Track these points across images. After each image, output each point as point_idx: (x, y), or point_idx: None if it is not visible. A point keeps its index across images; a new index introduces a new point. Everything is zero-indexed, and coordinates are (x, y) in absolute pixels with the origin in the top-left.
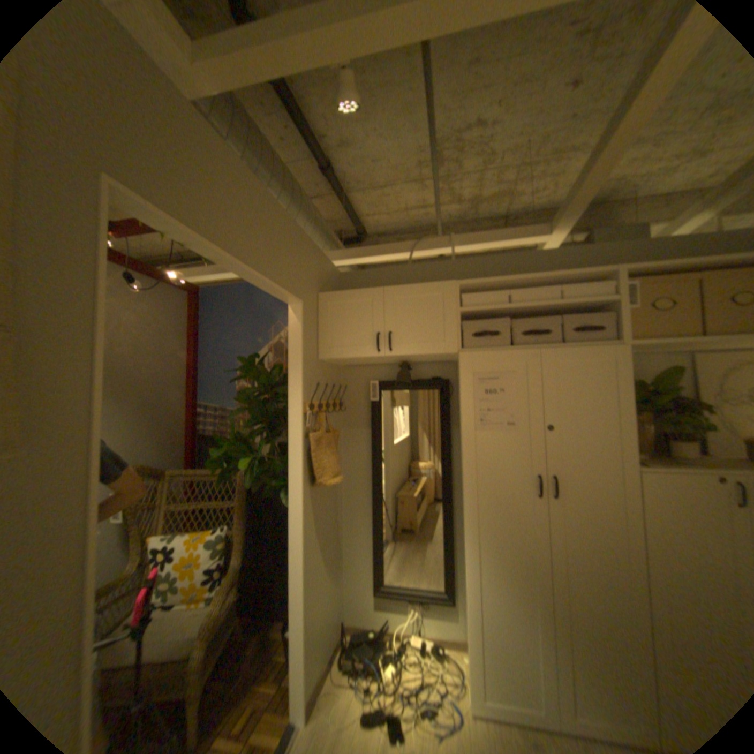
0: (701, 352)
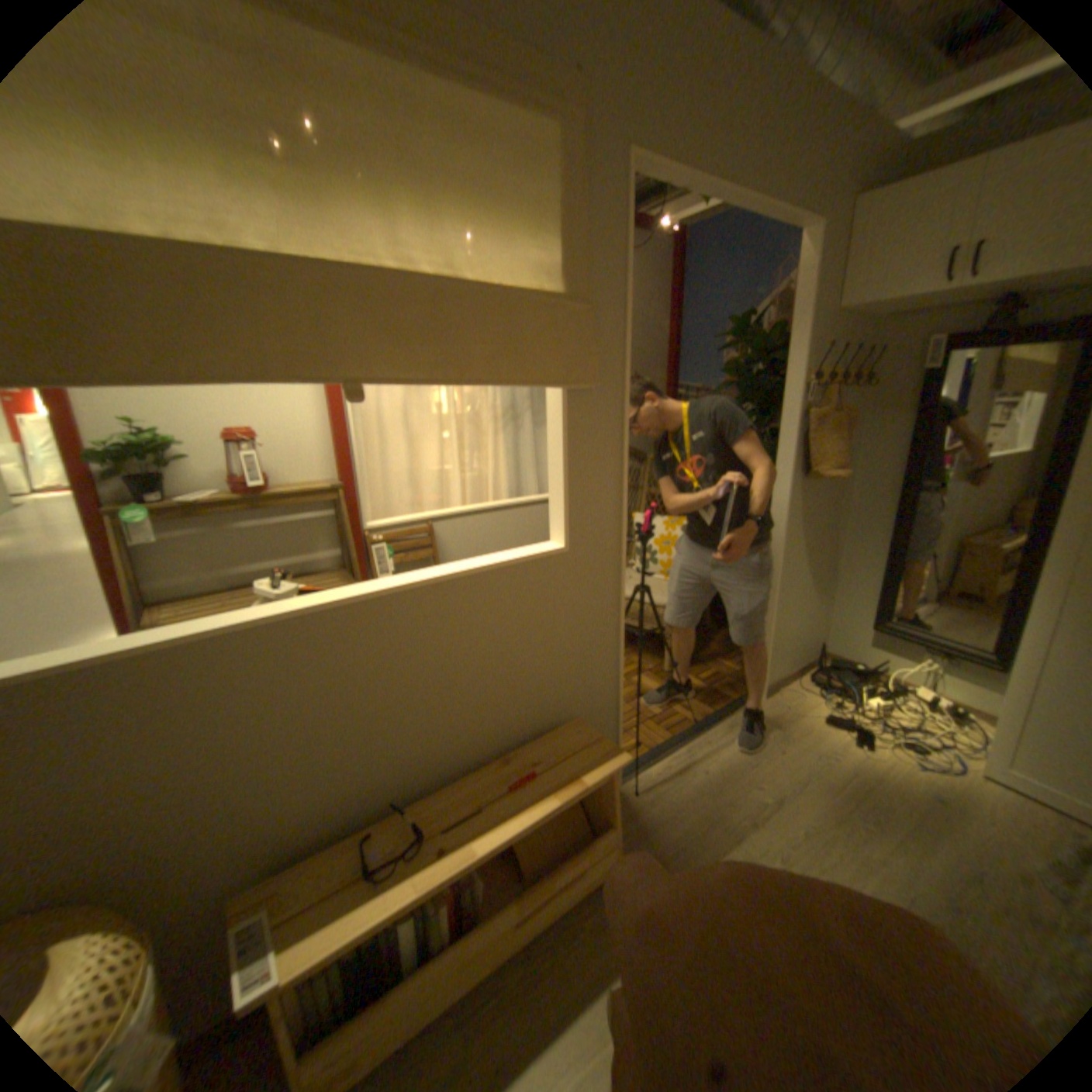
0: None
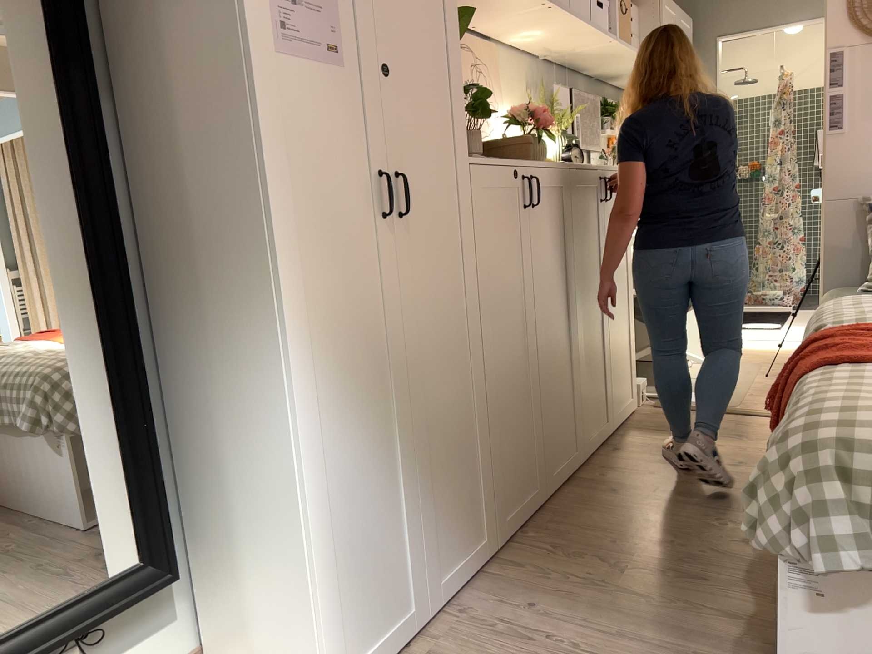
0: None
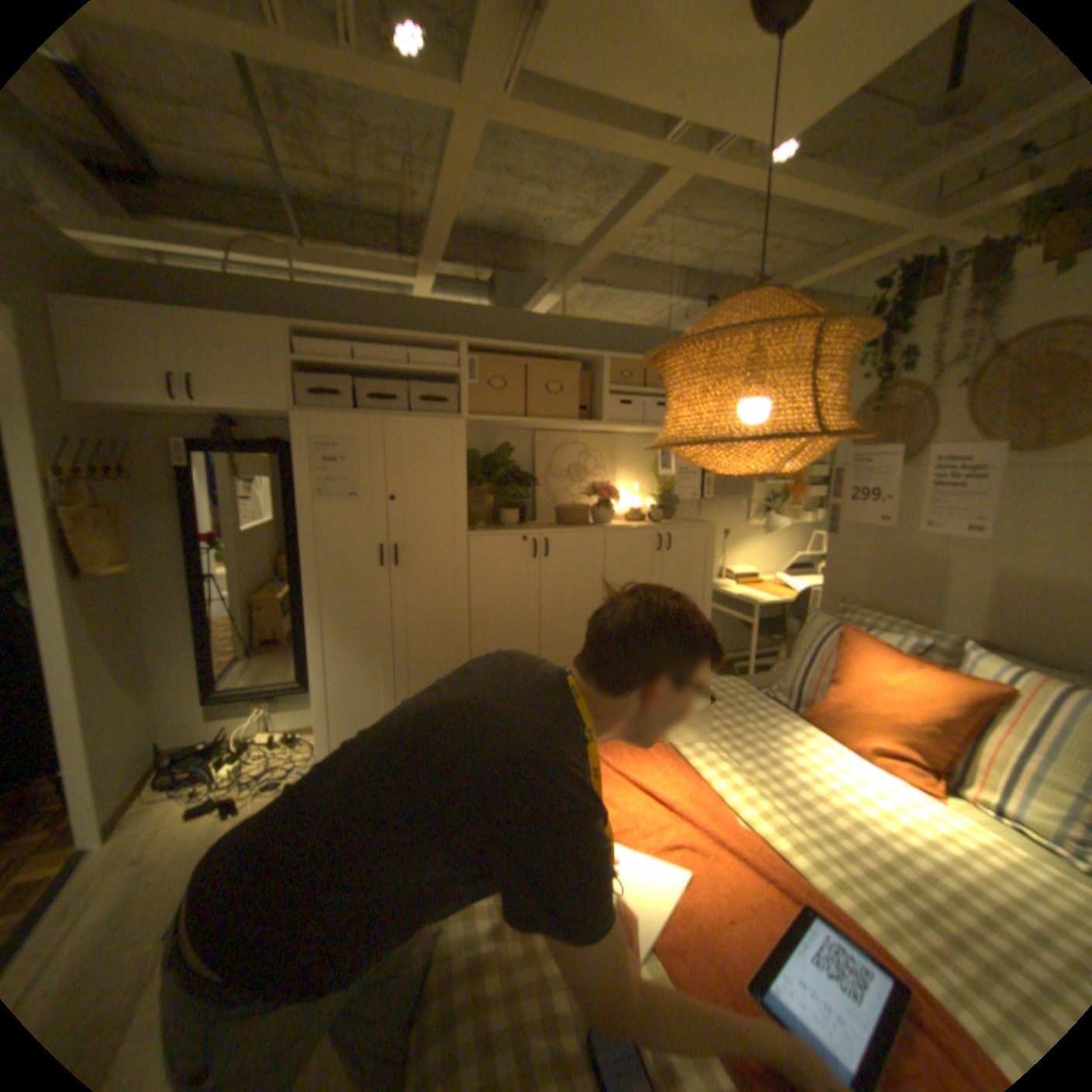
0: (542, 431)
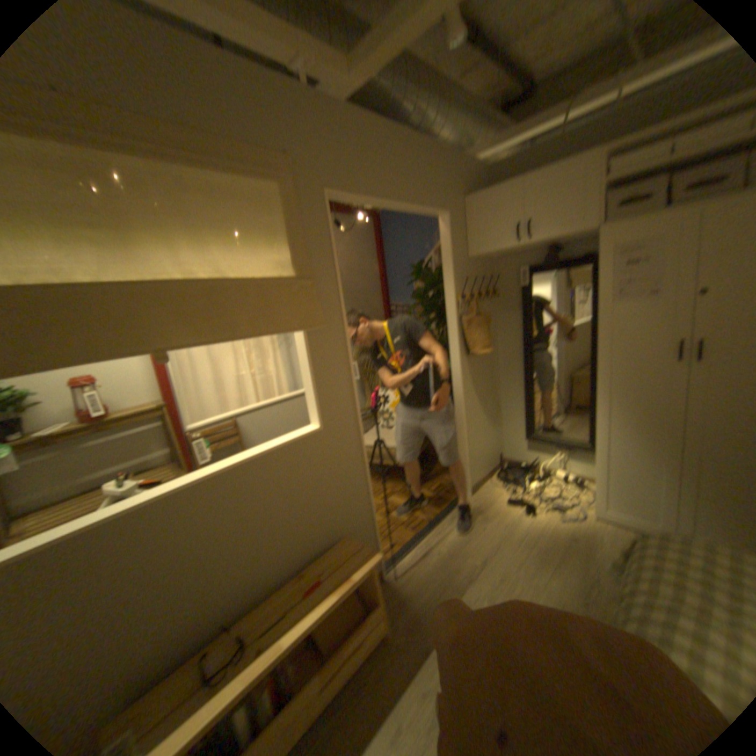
0: None
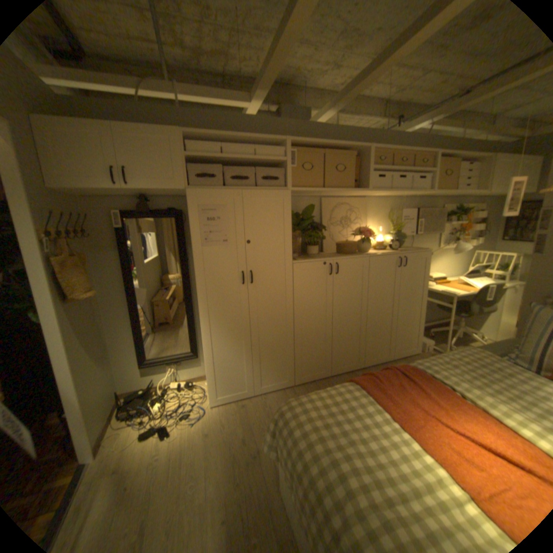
0: (325, 197)
